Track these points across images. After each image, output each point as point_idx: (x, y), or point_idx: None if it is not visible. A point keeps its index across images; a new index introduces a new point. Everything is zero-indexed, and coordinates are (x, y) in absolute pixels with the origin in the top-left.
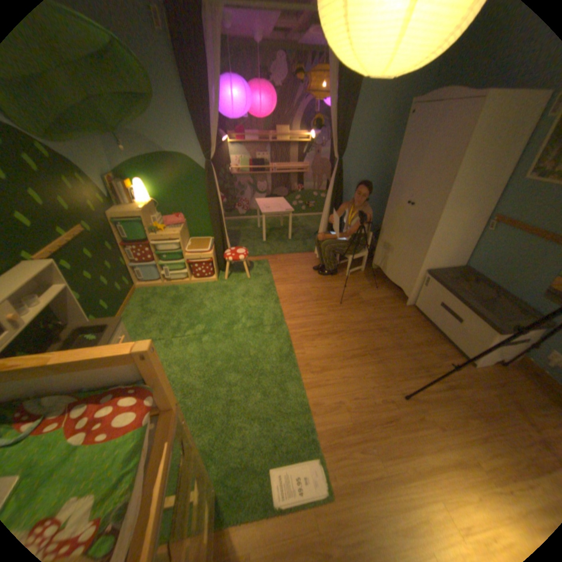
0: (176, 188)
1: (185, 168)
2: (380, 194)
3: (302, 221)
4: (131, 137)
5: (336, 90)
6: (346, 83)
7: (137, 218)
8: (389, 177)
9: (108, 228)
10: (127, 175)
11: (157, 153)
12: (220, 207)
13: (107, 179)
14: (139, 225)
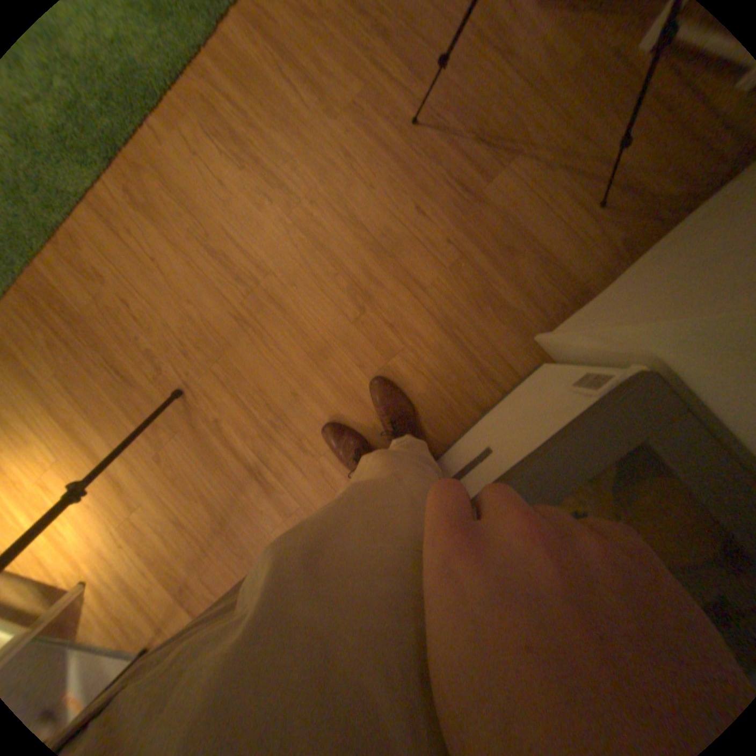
0: None
1: None
2: None
3: None
4: None
5: None
6: None
7: None
8: None
9: None
10: None
11: None
12: None
13: None
14: None
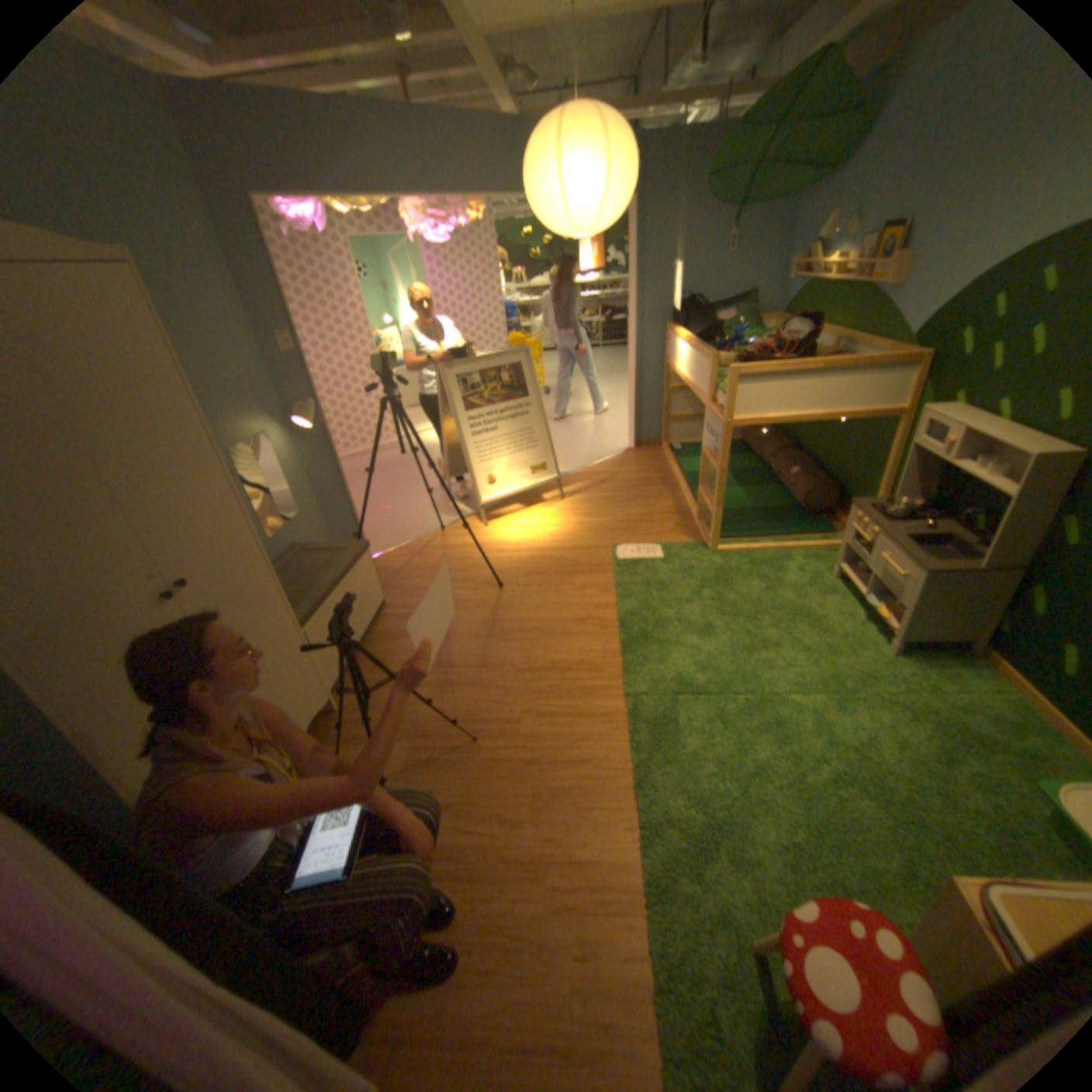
0: None
1: None
2: None
3: None
4: None
5: None
6: None
7: None
8: None
9: None
10: None
11: None
12: None
13: None
14: None
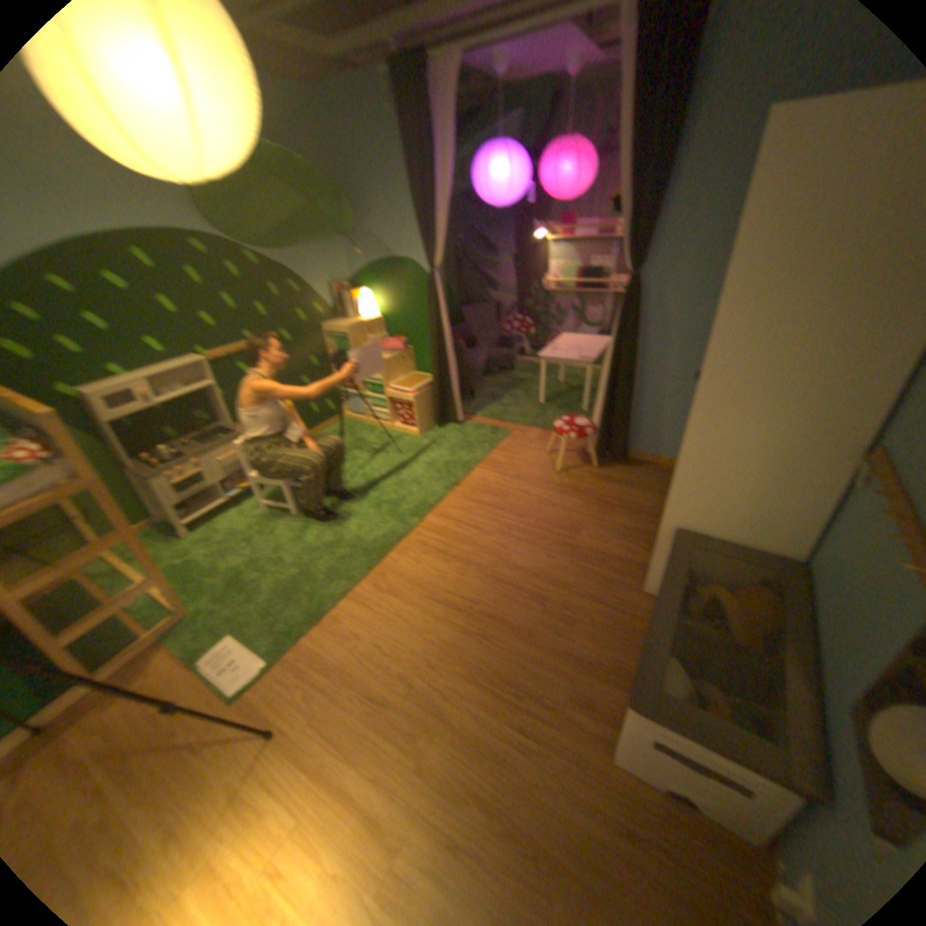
0: (404, 305)
1: (414, 280)
2: None
3: None
4: (365, 240)
5: (628, 141)
6: (647, 125)
7: (346, 336)
8: None
9: (320, 343)
10: (361, 285)
11: (388, 260)
12: (442, 337)
13: (336, 289)
14: (344, 345)
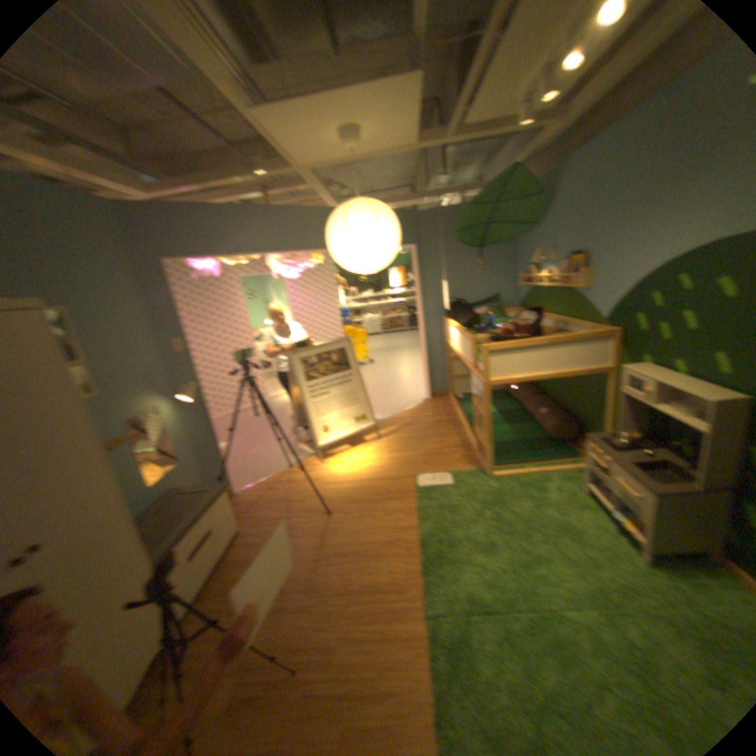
0: None
1: None
2: None
3: None
4: None
5: None
6: None
7: None
8: None
9: None
10: None
11: None
12: None
13: None
14: None
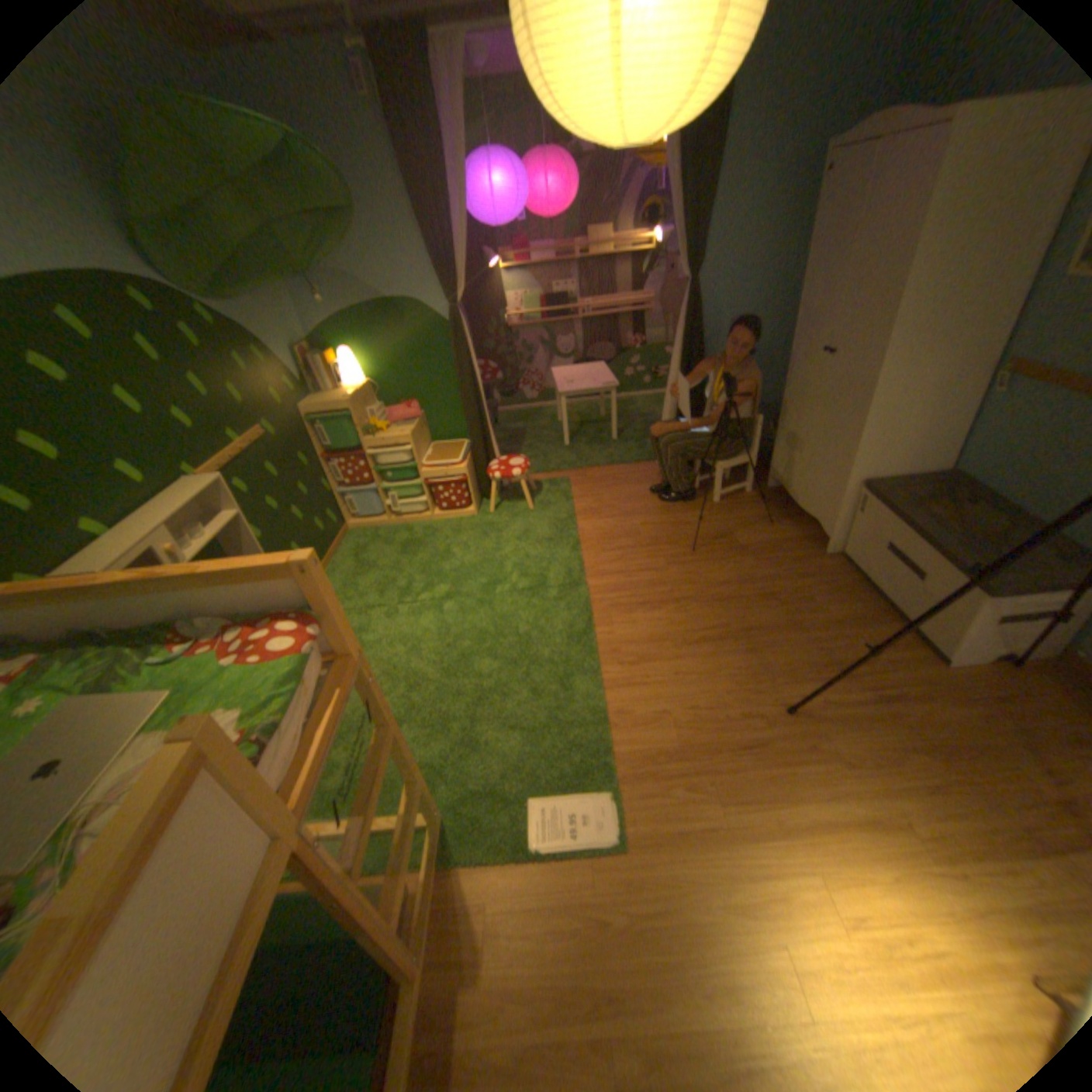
0: (405, 359)
1: (418, 324)
2: (784, 338)
3: (638, 405)
4: (331, 280)
5: (676, 147)
6: (695, 132)
7: (345, 413)
8: (801, 303)
9: (302, 431)
10: (329, 343)
11: (373, 303)
12: (478, 387)
13: (299, 352)
14: (347, 425)
